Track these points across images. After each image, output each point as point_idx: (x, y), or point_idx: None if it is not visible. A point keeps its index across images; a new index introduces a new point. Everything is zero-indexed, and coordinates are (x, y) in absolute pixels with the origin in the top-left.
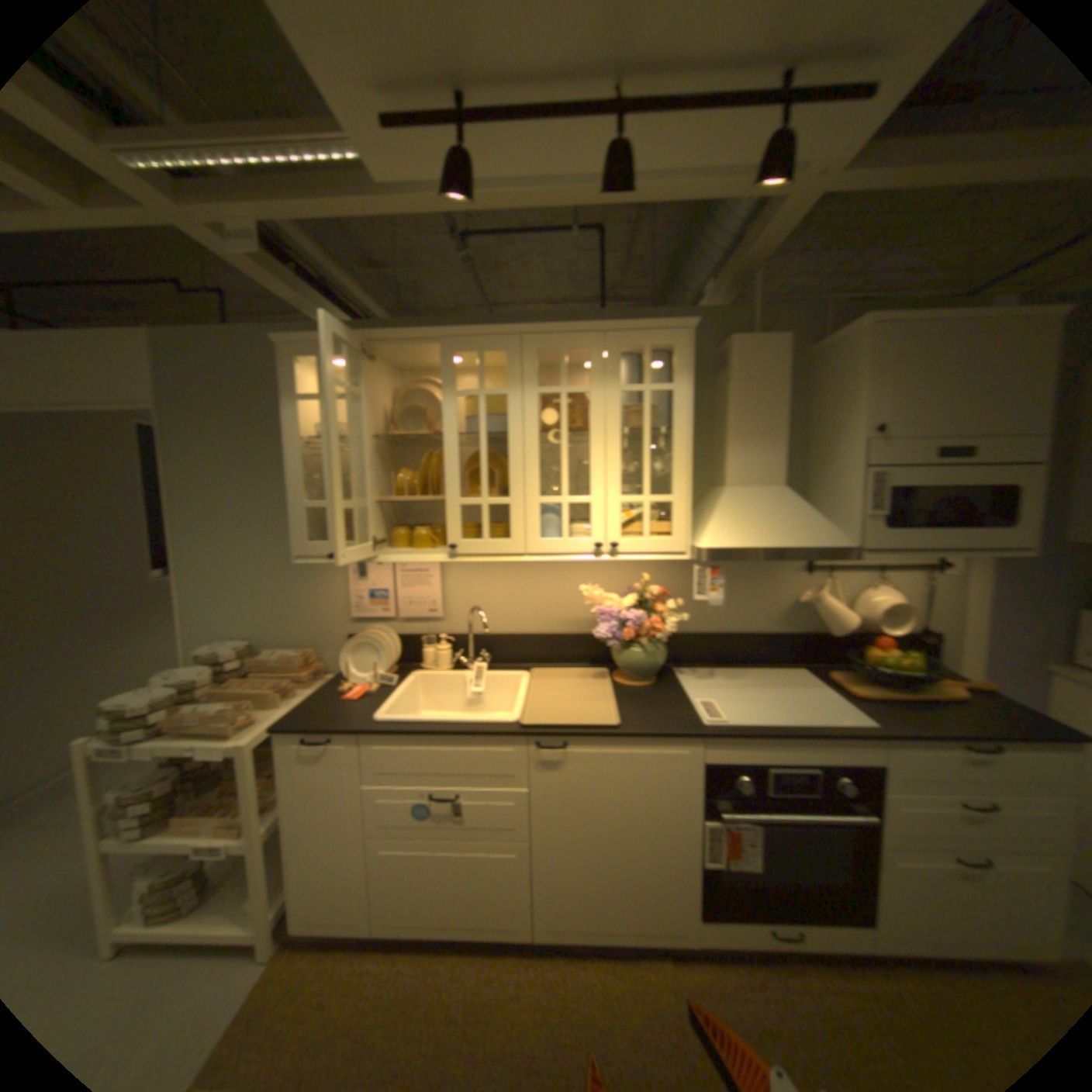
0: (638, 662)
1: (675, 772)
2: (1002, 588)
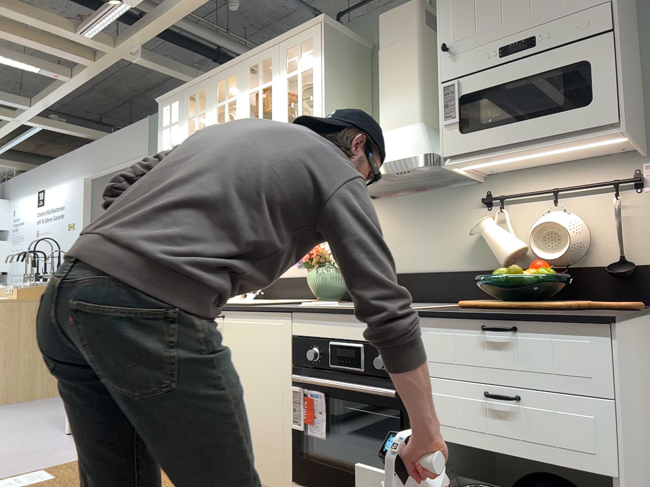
0: (316, 282)
1: (273, 340)
2: None
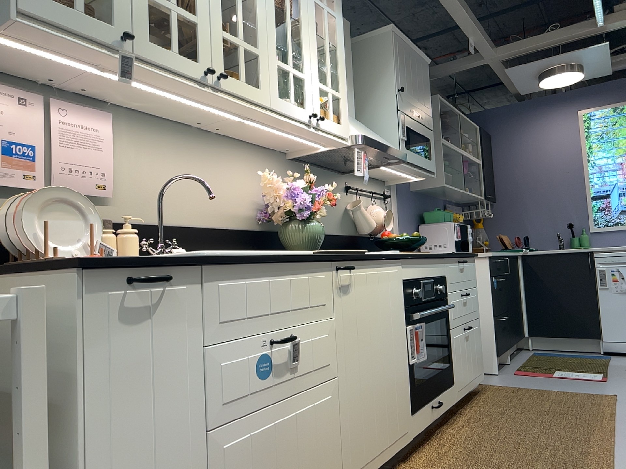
0: (313, 235)
1: (394, 287)
2: (401, 213)
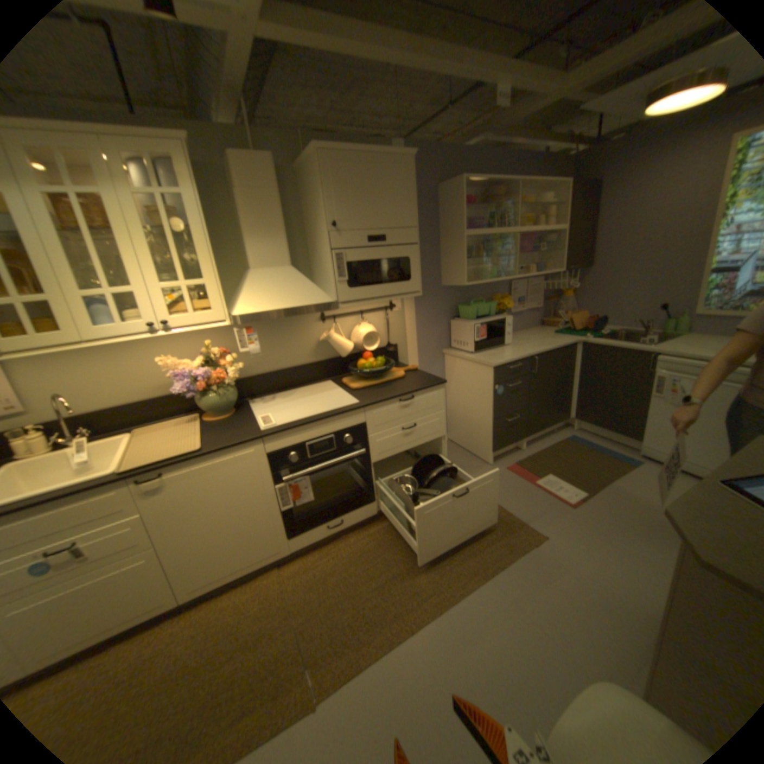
0: (216, 403)
1: (247, 465)
2: (419, 315)
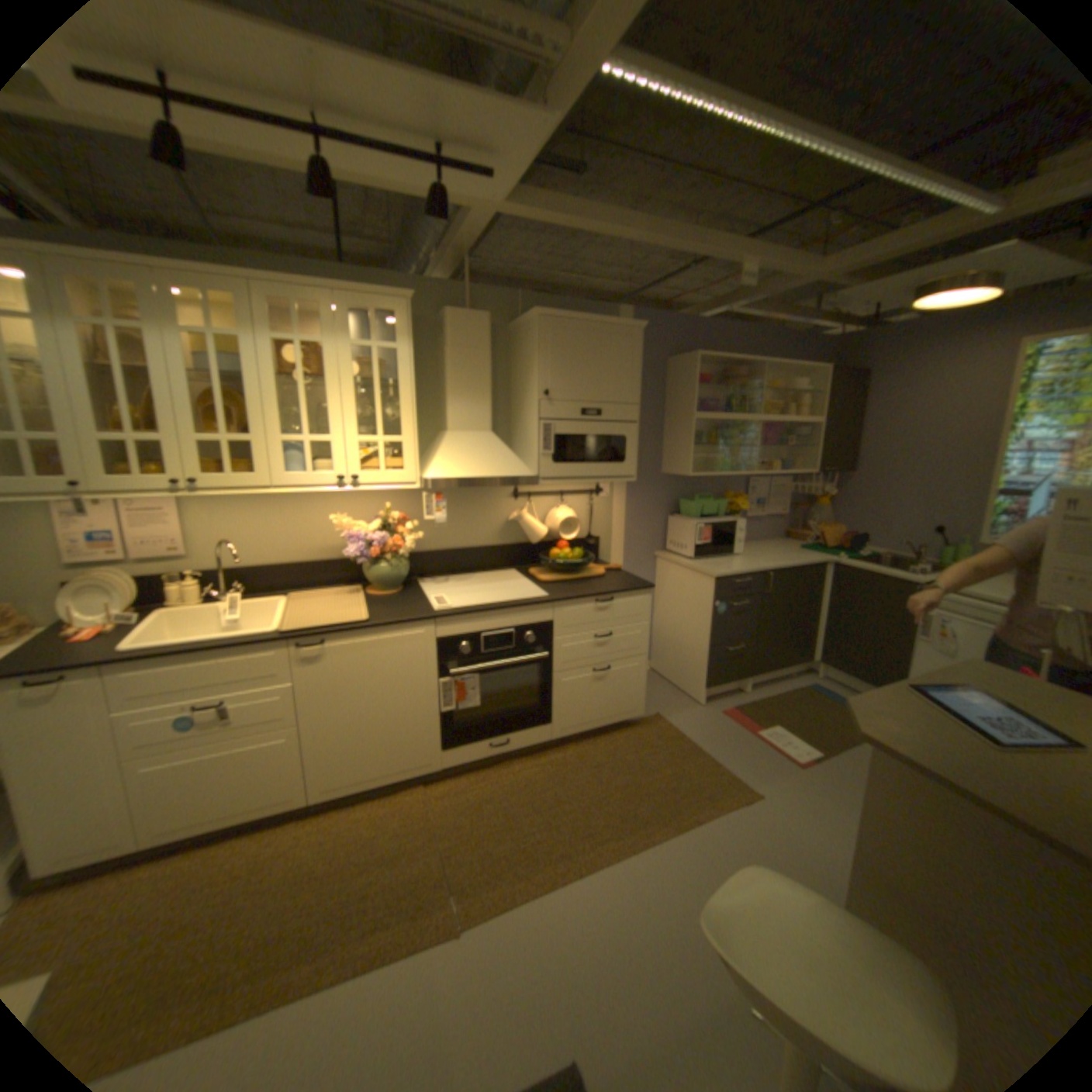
0: (384, 575)
1: (412, 648)
2: (629, 505)
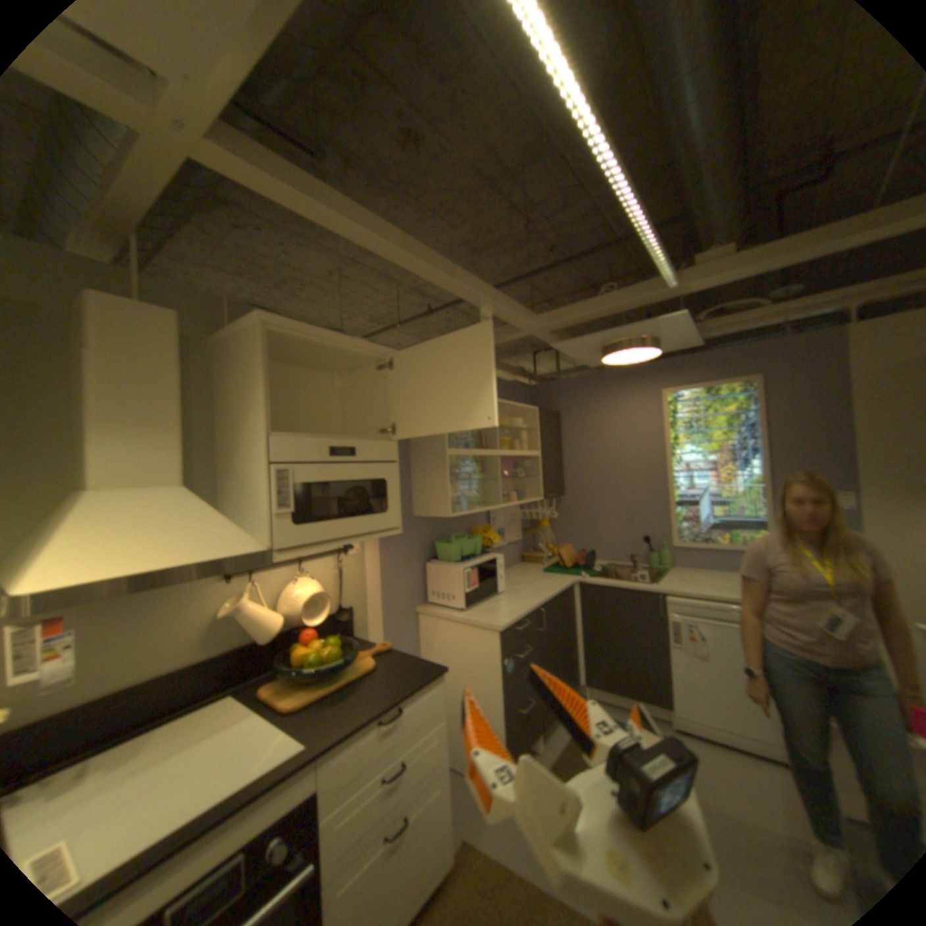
0: None
1: None
2: (385, 558)
